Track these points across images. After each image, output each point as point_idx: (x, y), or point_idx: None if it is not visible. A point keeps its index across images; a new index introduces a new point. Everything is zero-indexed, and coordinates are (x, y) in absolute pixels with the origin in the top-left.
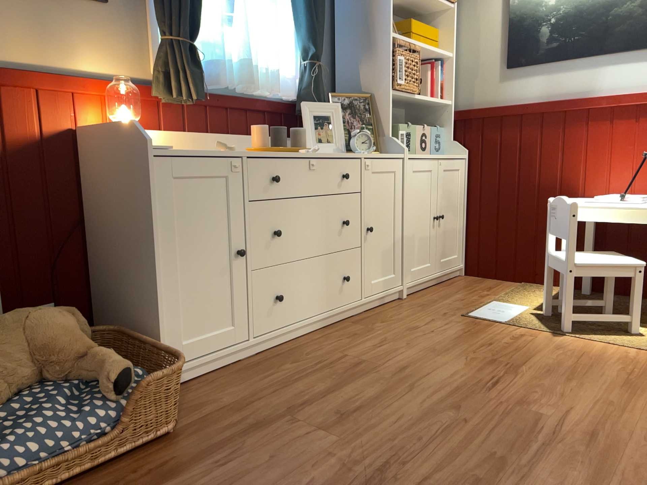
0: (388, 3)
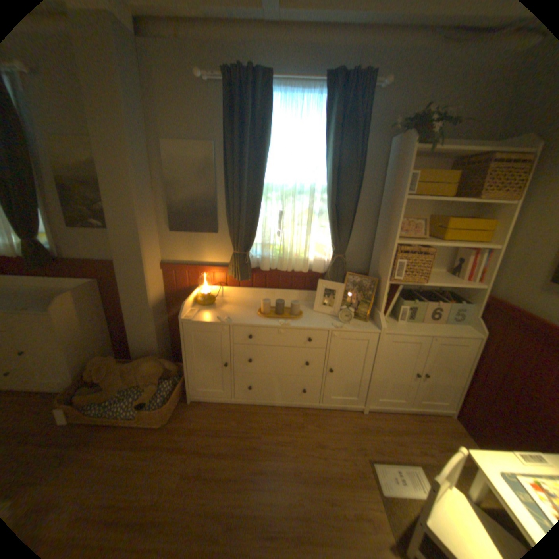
0: (399, 218)
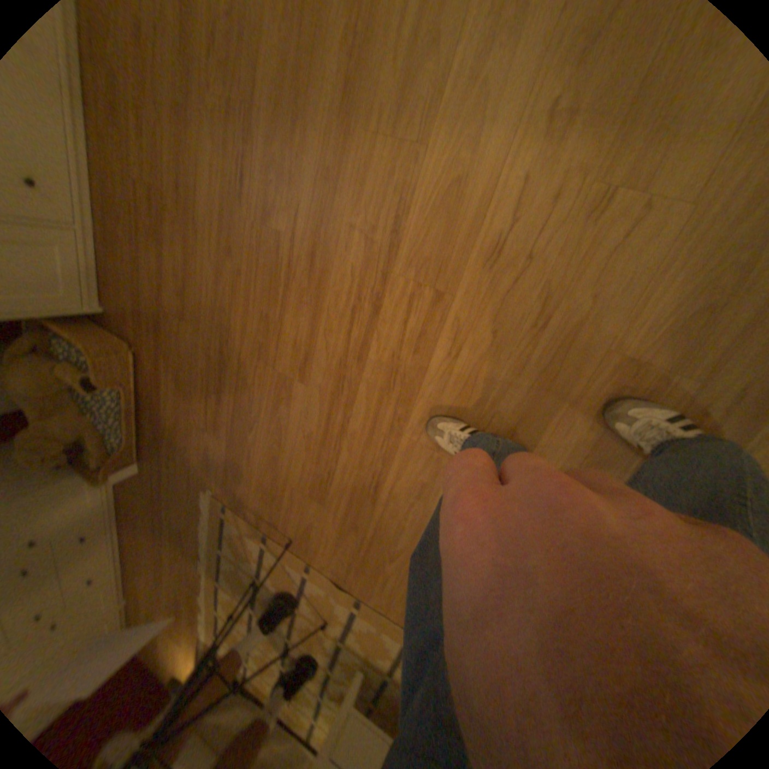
0: None
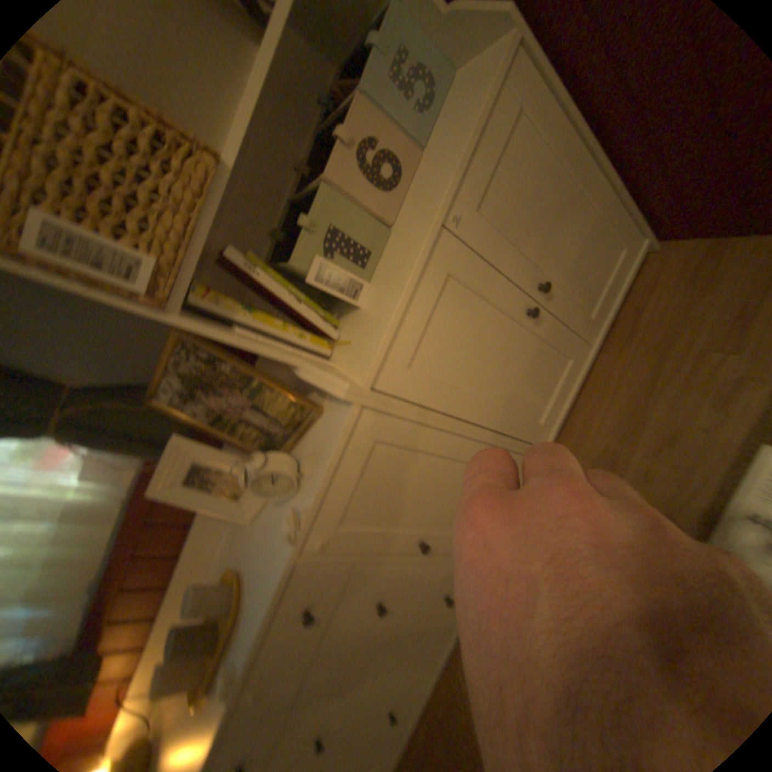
0: None
